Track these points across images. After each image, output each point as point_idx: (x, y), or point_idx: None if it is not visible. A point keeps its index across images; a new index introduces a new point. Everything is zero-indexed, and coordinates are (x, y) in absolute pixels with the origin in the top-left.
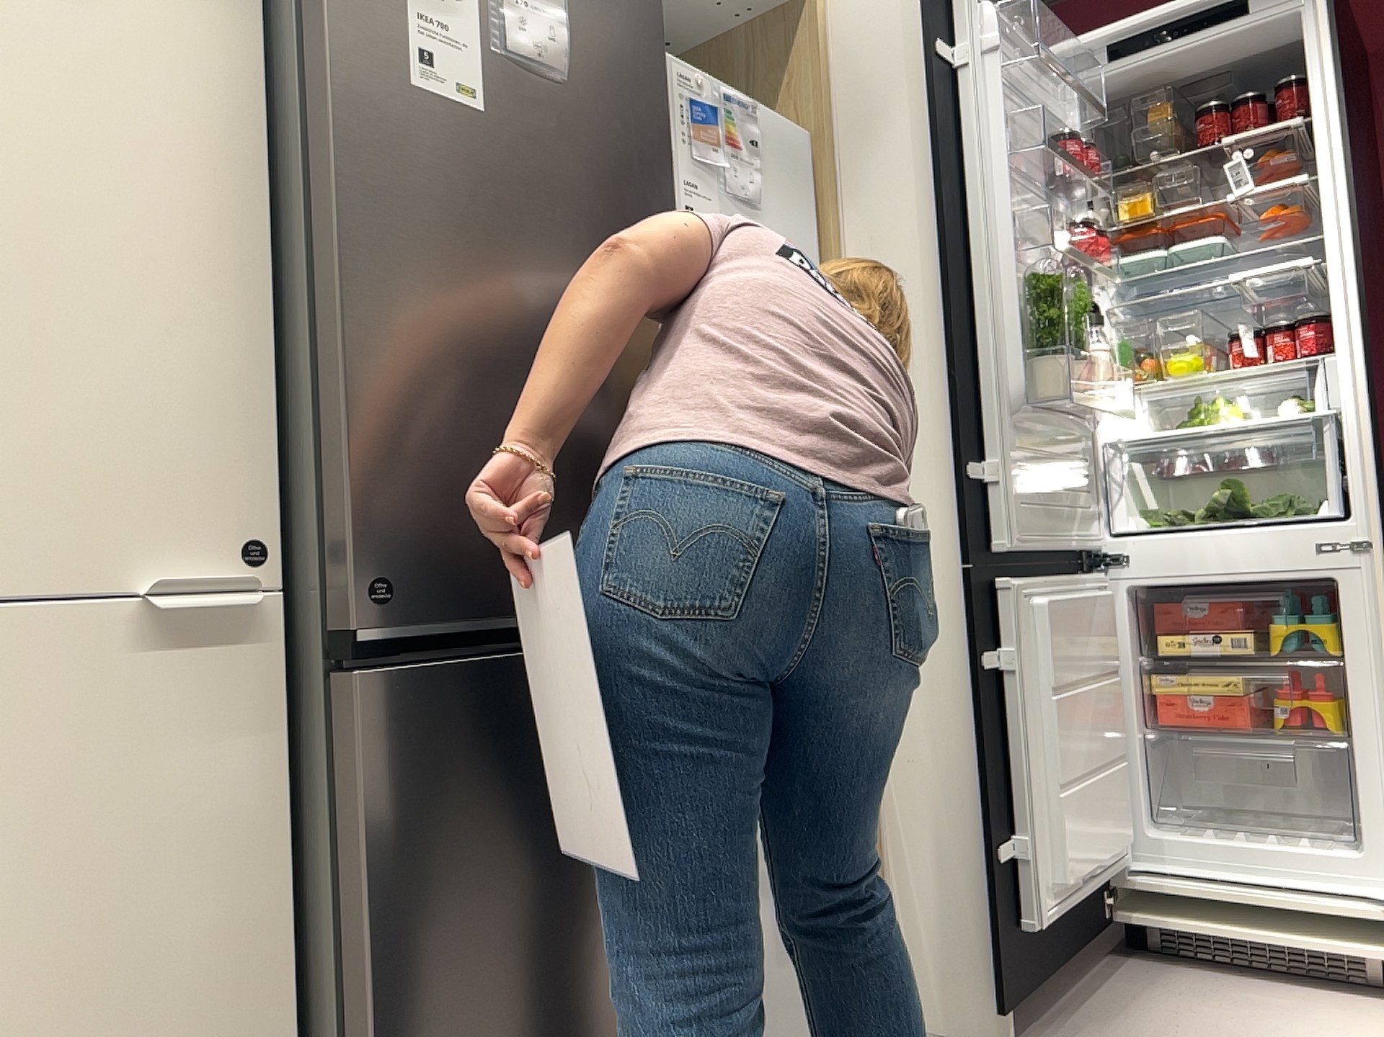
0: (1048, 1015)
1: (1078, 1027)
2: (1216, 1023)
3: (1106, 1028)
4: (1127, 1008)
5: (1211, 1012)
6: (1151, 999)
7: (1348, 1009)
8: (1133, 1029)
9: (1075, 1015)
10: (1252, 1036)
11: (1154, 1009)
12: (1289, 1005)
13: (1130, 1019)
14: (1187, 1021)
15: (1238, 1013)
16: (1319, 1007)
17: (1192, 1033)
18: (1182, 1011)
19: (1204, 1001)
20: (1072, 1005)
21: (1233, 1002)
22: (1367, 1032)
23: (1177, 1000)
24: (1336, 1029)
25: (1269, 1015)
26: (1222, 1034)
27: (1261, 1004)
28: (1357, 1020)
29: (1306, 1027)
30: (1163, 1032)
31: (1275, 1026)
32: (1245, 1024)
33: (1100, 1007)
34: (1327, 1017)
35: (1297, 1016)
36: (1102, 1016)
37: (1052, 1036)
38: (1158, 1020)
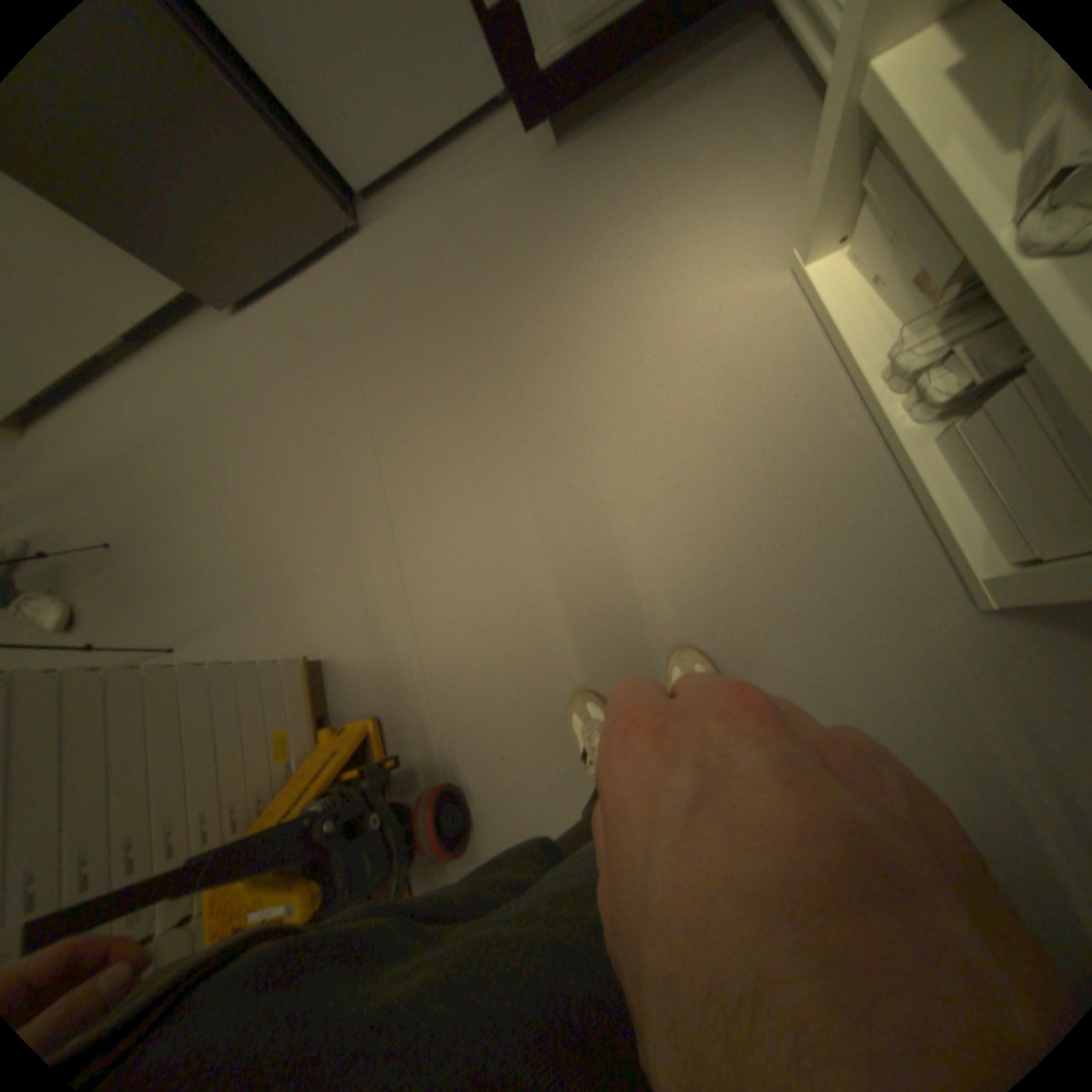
0: (611, 102)
1: (610, 124)
2: (693, 146)
3: (623, 132)
4: (665, 107)
5: (709, 129)
6: (694, 97)
7: (810, 154)
8: (636, 139)
9: (624, 109)
10: (693, 171)
11: (679, 114)
12: (774, 136)
13: (650, 123)
14: (679, 138)
15: (724, 137)
16: (791, 145)
17: (664, 155)
18: (694, 121)
19: (724, 112)
20: (638, 93)
21: (740, 120)
22: (775, 190)
23: (709, 105)
24: (757, 181)
25: (741, 146)
26: (678, 163)
27: (757, 128)
28: (792, 172)
29: (741, 172)
30: (650, 147)
31: (725, 163)
32: (709, 154)
33: (651, 100)
34: (774, 163)
35: (757, 154)
36: (637, 116)
37: (584, 133)
38: (664, 130)
